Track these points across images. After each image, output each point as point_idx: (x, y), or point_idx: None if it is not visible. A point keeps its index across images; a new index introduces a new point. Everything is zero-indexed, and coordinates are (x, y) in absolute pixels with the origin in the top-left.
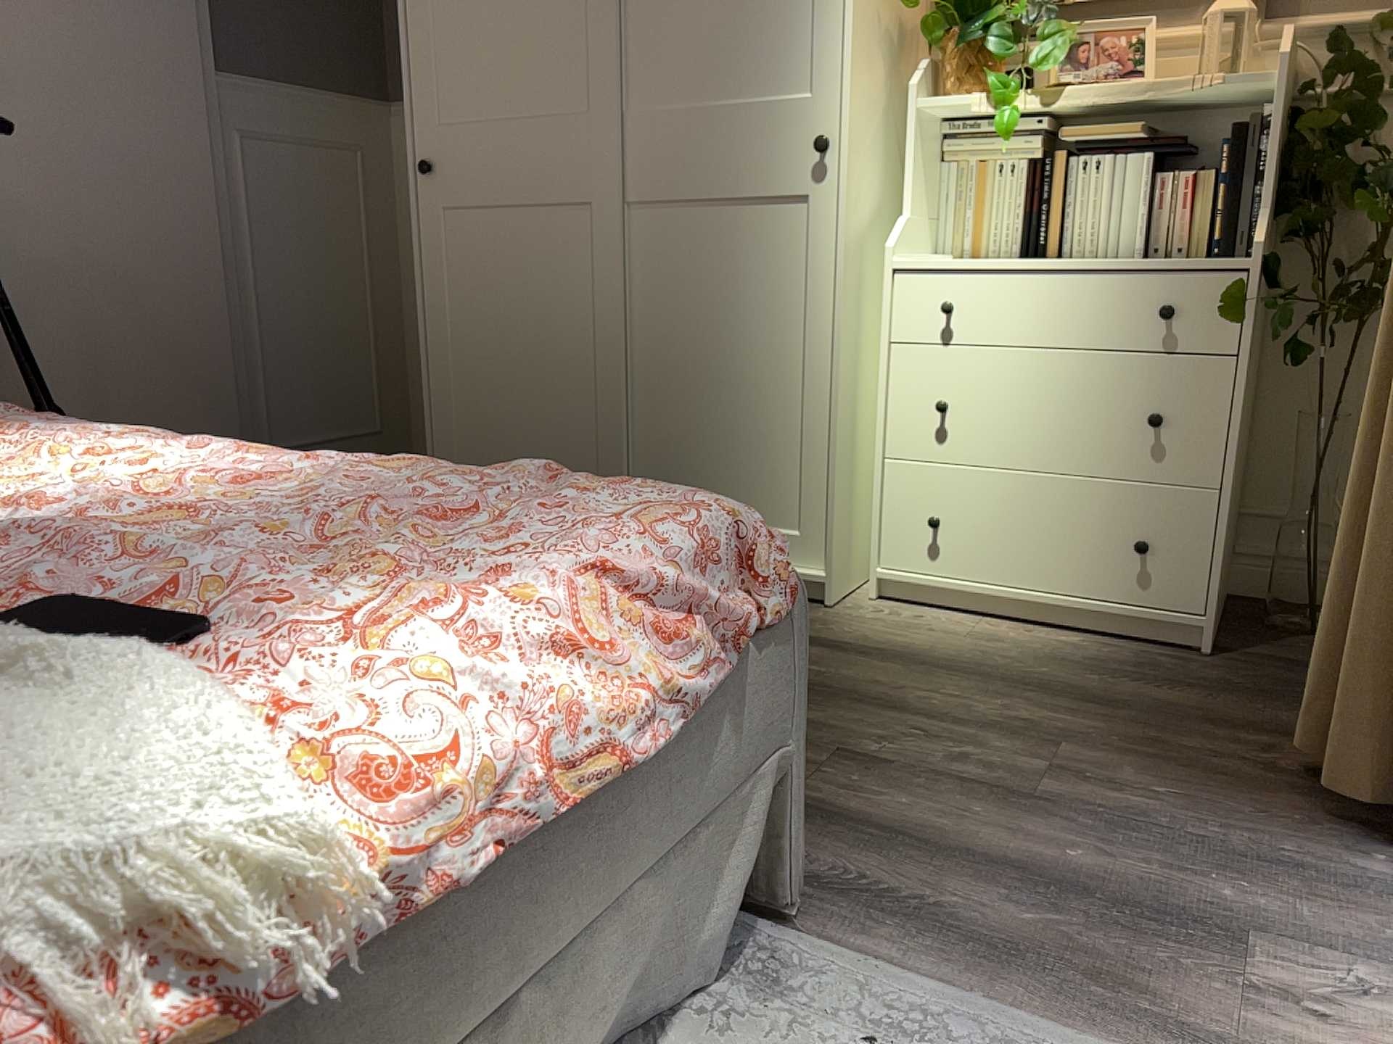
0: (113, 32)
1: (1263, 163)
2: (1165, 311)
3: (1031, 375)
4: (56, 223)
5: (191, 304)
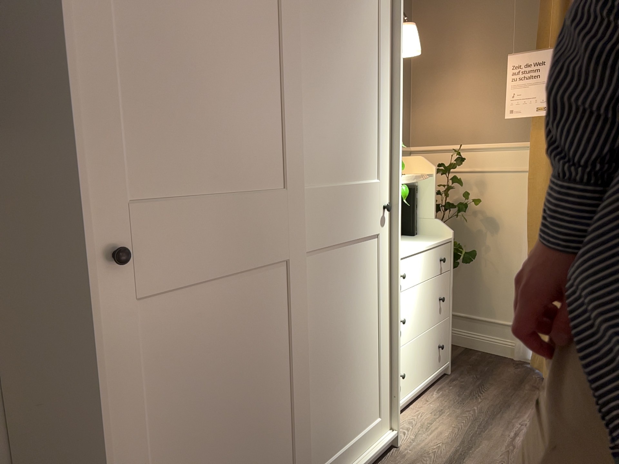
0: None
1: (418, 202)
2: (445, 259)
3: (419, 295)
4: None
5: None
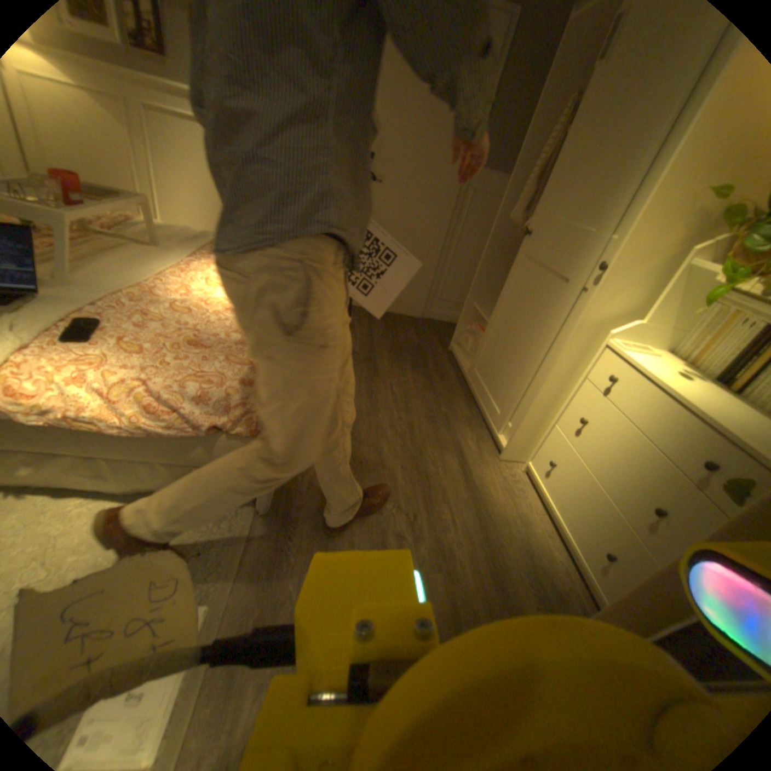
0: (437, 145)
1: None
2: (710, 463)
3: (627, 438)
4: (395, 208)
5: (428, 244)
